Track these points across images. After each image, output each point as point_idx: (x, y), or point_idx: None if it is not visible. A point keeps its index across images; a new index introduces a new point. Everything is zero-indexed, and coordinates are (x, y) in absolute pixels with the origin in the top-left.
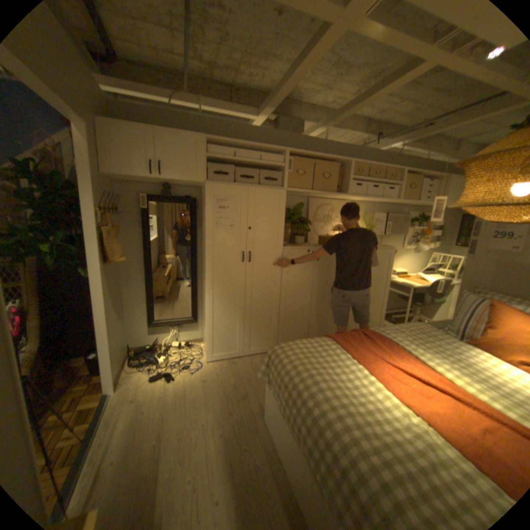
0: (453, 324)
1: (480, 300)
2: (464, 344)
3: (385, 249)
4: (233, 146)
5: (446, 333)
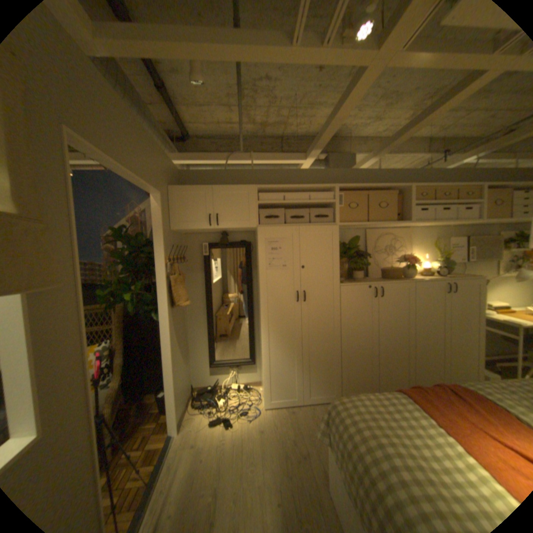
0: None
1: None
2: None
3: (471, 280)
4: (282, 190)
5: None
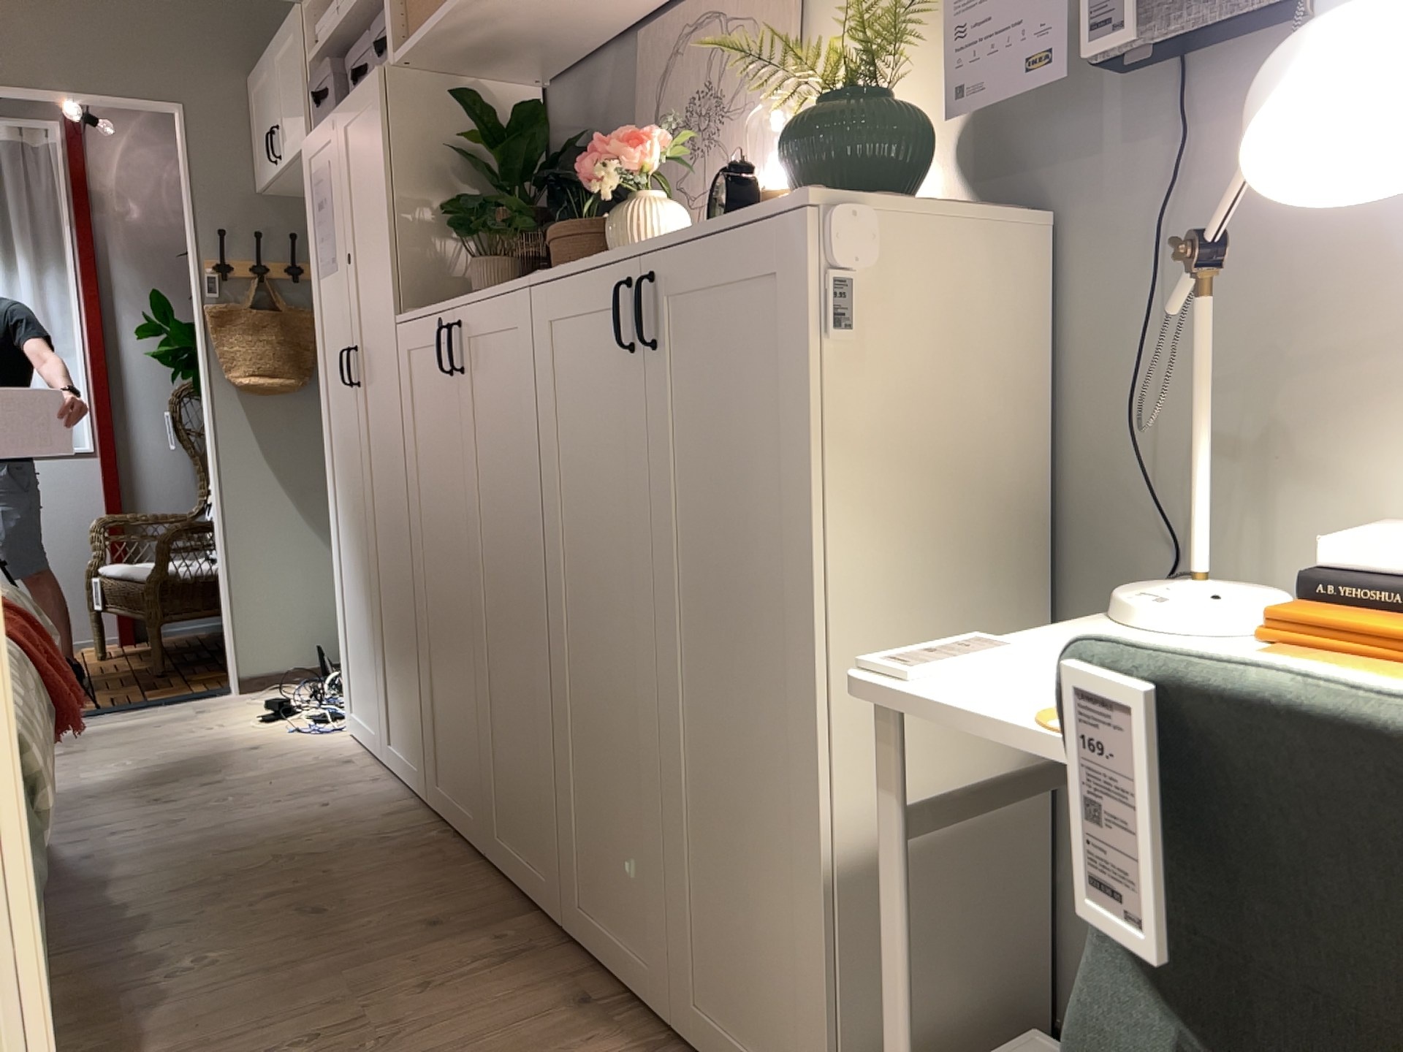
0: None
1: None
2: None
3: (729, 234)
4: None
5: None
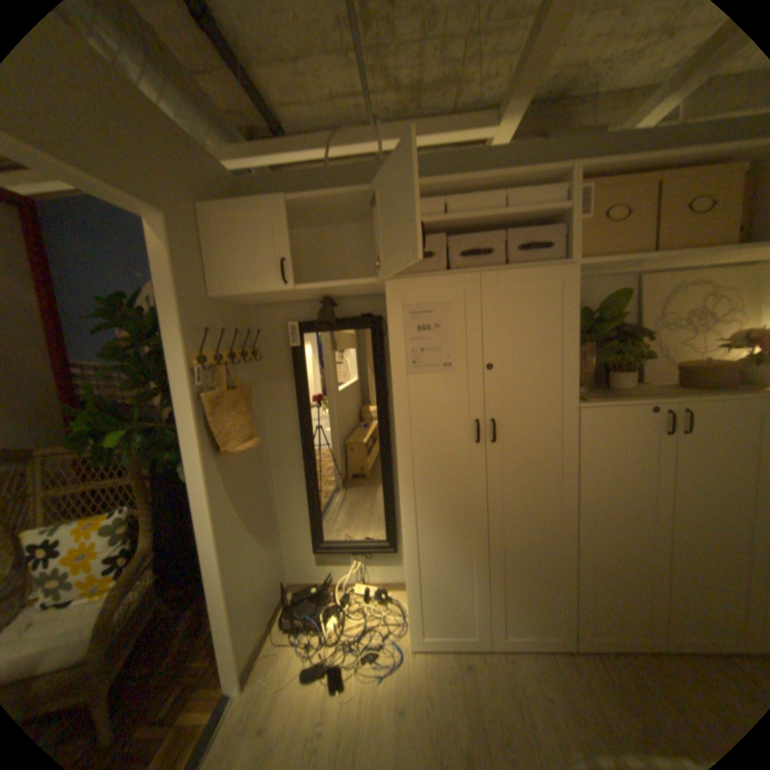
0: None
1: None
2: None
3: None
4: (442, 194)
5: None
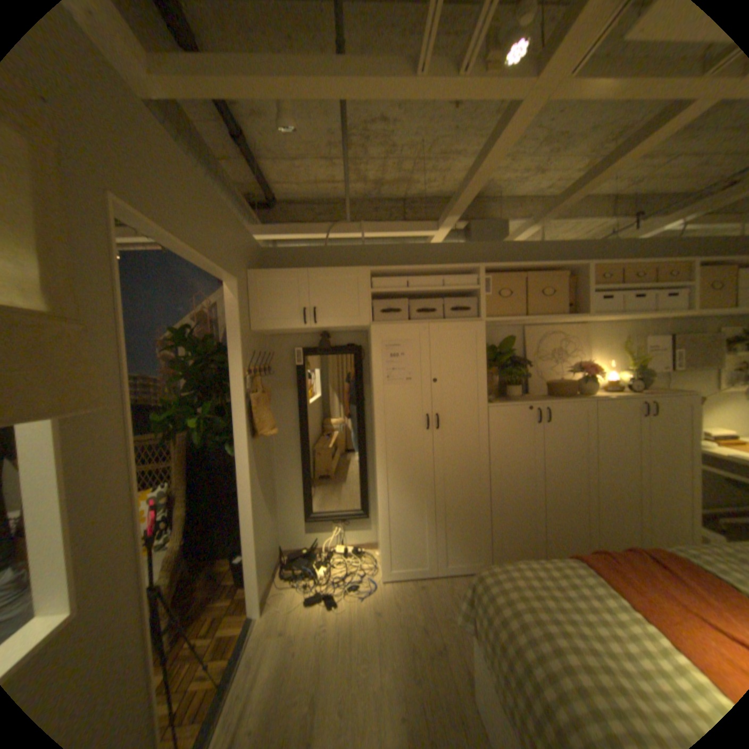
0: None
1: None
2: None
3: (679, 397)
4: (405, 274)
5: None
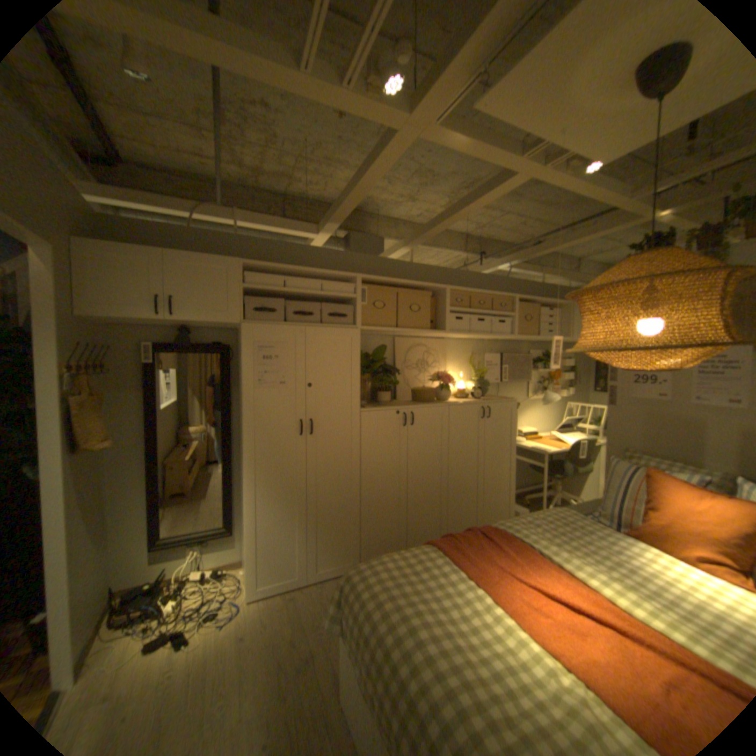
0: (604, 505)
1: (633, 468)
2: (622, 537)
3: (503, 402)
4: (282, 272)
5: (597, 521)
